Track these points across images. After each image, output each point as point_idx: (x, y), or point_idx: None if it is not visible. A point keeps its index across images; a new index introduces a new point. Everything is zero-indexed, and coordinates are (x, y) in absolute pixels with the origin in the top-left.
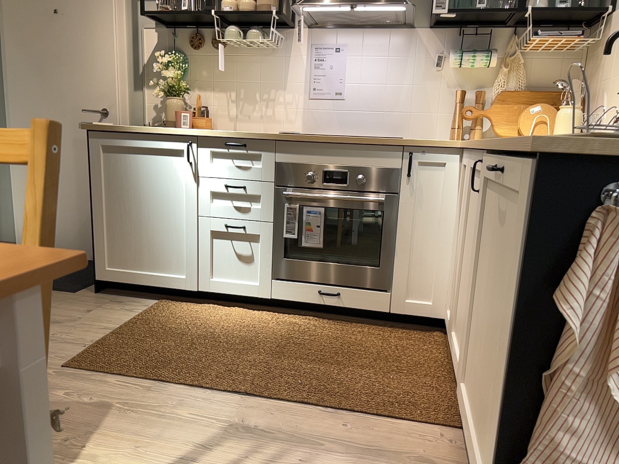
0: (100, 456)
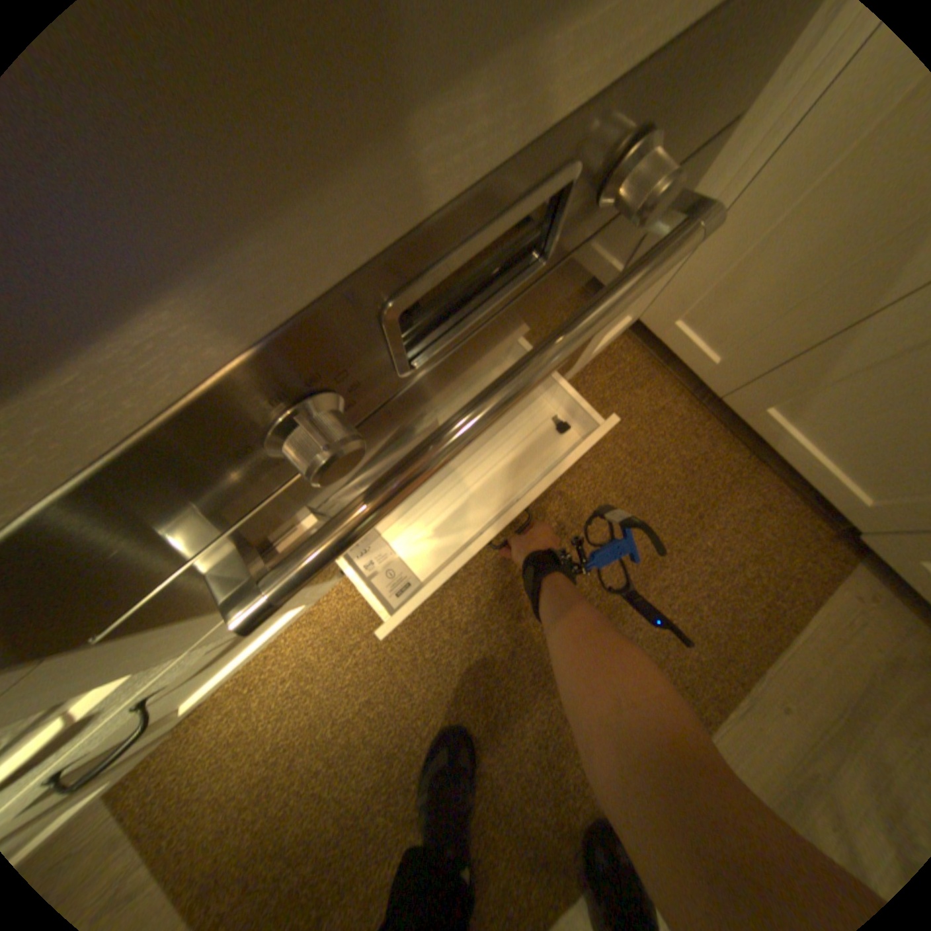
0: None
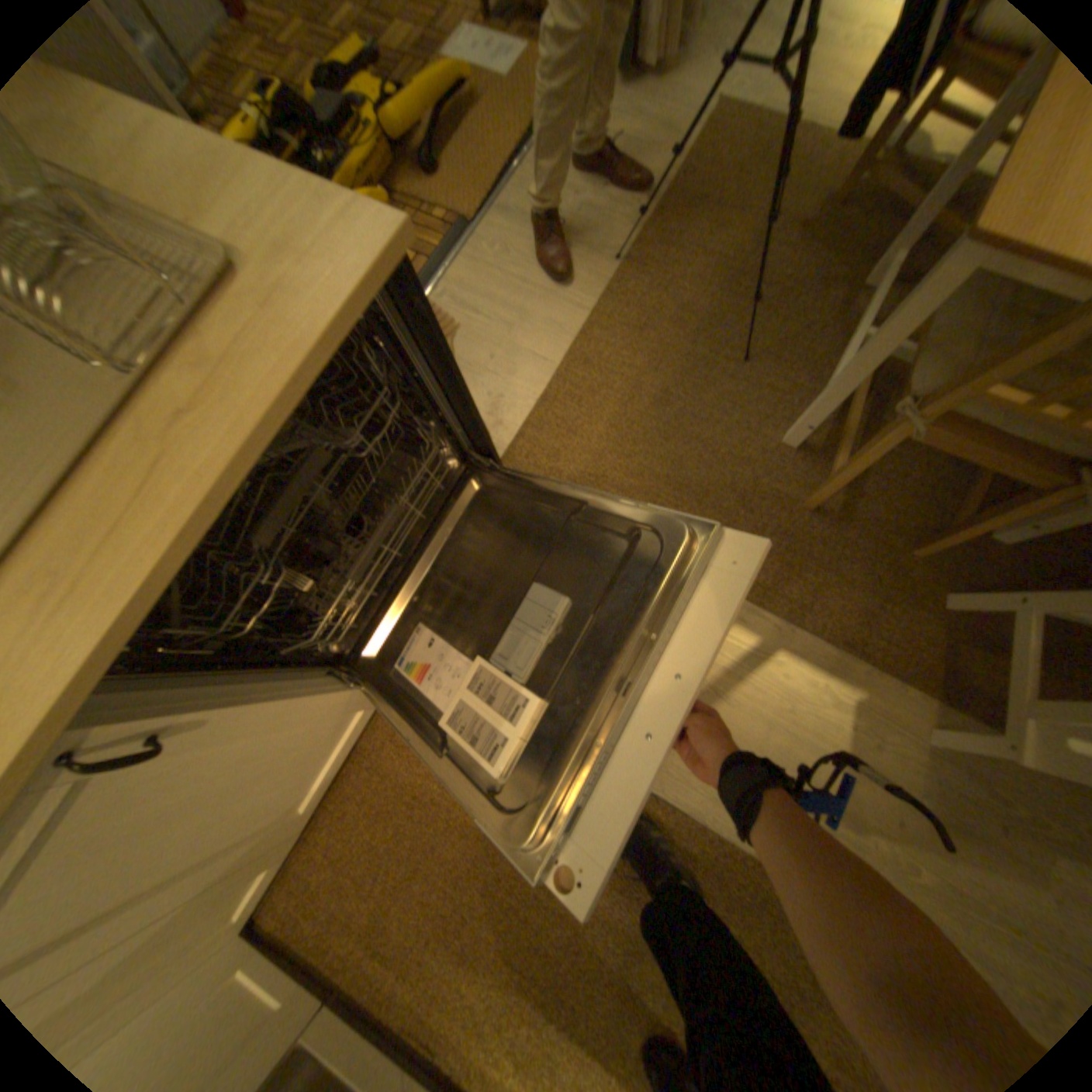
0: (835, 722)
